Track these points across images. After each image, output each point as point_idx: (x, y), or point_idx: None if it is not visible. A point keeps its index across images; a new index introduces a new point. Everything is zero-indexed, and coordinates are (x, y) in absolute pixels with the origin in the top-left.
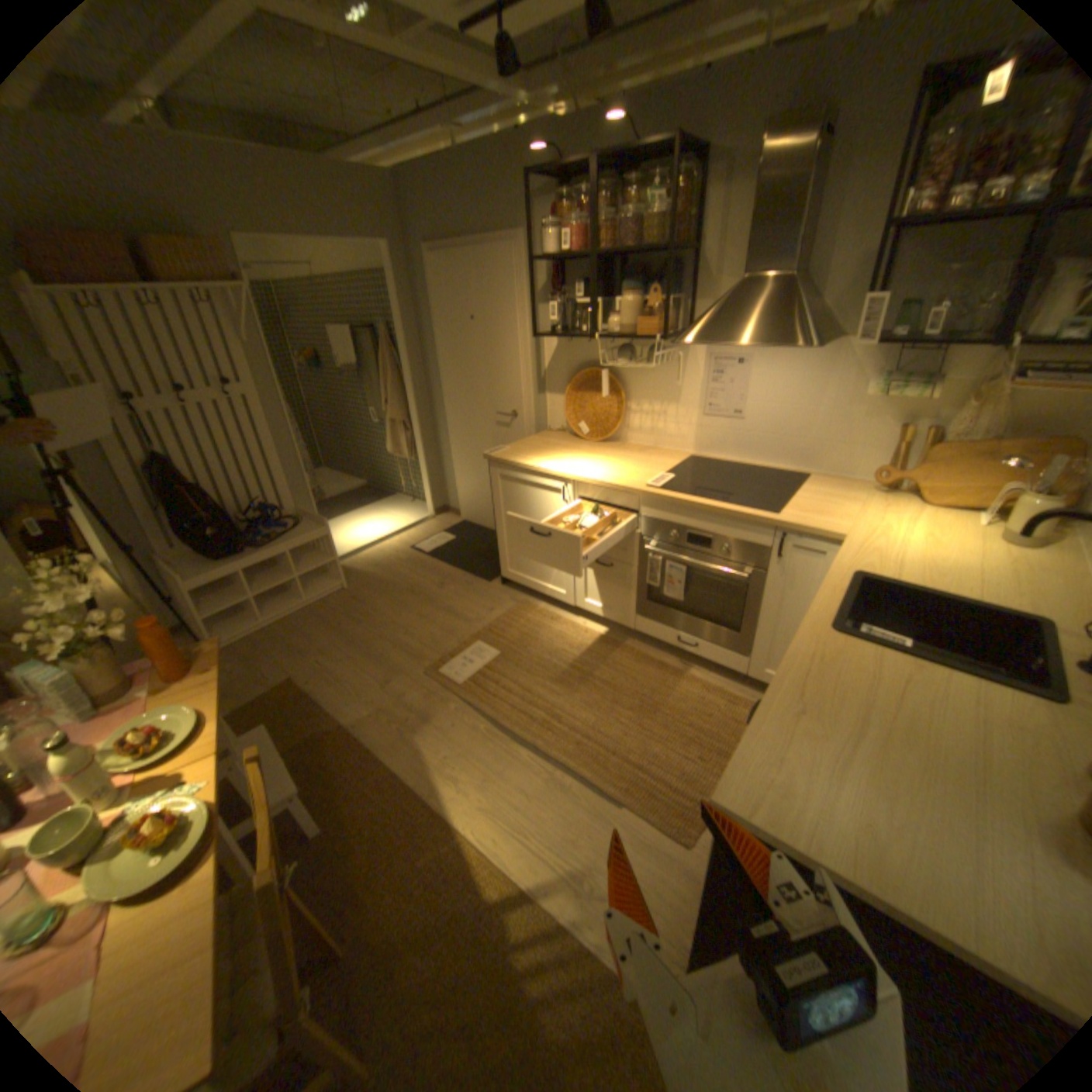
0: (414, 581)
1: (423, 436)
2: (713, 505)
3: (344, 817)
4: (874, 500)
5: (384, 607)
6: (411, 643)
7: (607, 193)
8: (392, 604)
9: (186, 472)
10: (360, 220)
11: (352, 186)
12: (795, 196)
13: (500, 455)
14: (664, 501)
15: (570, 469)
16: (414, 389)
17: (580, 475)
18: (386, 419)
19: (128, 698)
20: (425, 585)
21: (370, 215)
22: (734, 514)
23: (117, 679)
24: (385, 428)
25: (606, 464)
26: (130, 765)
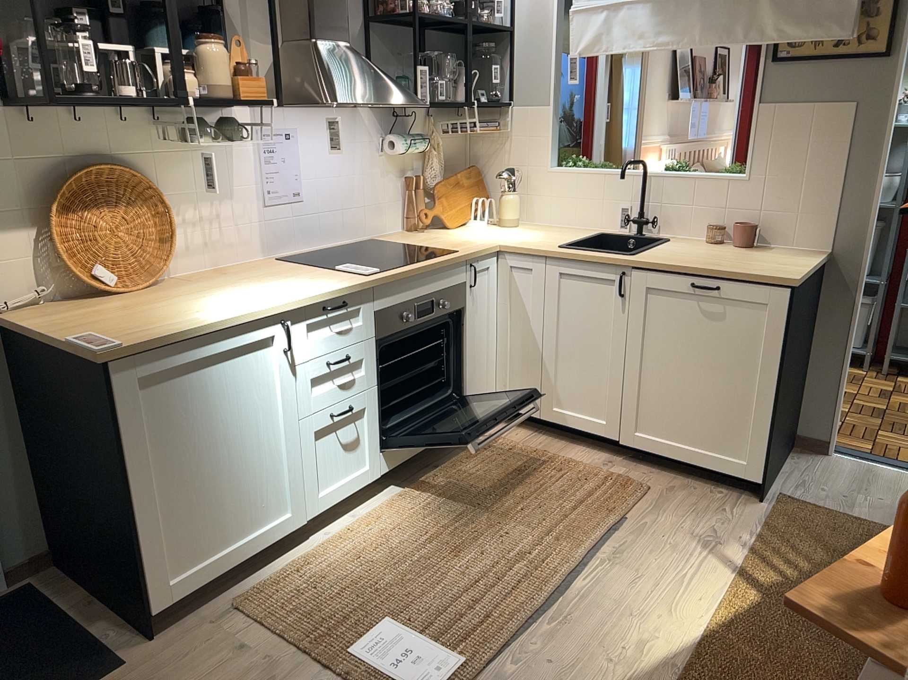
0: None
1: None
2: (431, 262)
3: None
4: (436, 235)
5: None
6: None
7: None
8: None
9: None
10: None
11: None
12: None
13: (124, 340)
14: (396, 280)
15: (267, 301)
16: None
17: (298, 297)
18: None
19: None
20: None
21: None
22: (447, 262)
23: None
24: None
25: (264, 287)
26: None
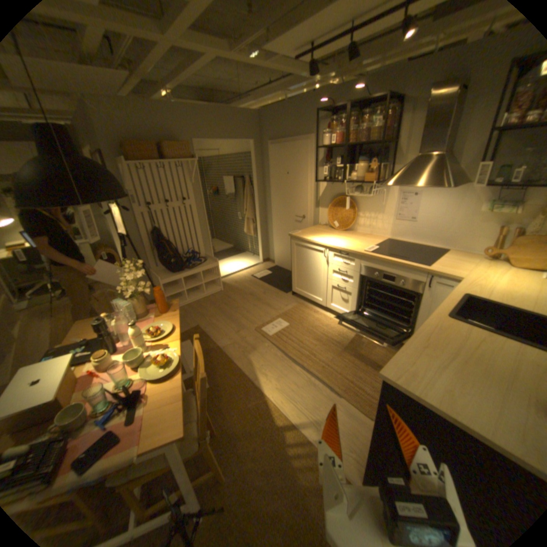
0: (252, 290)
1: (260, 226)
2: (396, 261)
3: (218, 383)
4: (483, 263)
5: (239, 300)
6: (249, 316)
7: (354, 117)
8: (242, 299)
9: (165, 236)
10: (242, 131)
11: (240, 117)
12: (446, 117)
13: (296, 234)
14: (372, 258)
15: (328, 242)
16: (259, 204)
17: (332, 244)
18: (244, 218)
19: (147, 317)
20: (257, 292)
21: (246, 129)
22: (407, 266)
23: (143, 311)
24: (244, 222)
25: (346, 240)
26: (149, 340)
